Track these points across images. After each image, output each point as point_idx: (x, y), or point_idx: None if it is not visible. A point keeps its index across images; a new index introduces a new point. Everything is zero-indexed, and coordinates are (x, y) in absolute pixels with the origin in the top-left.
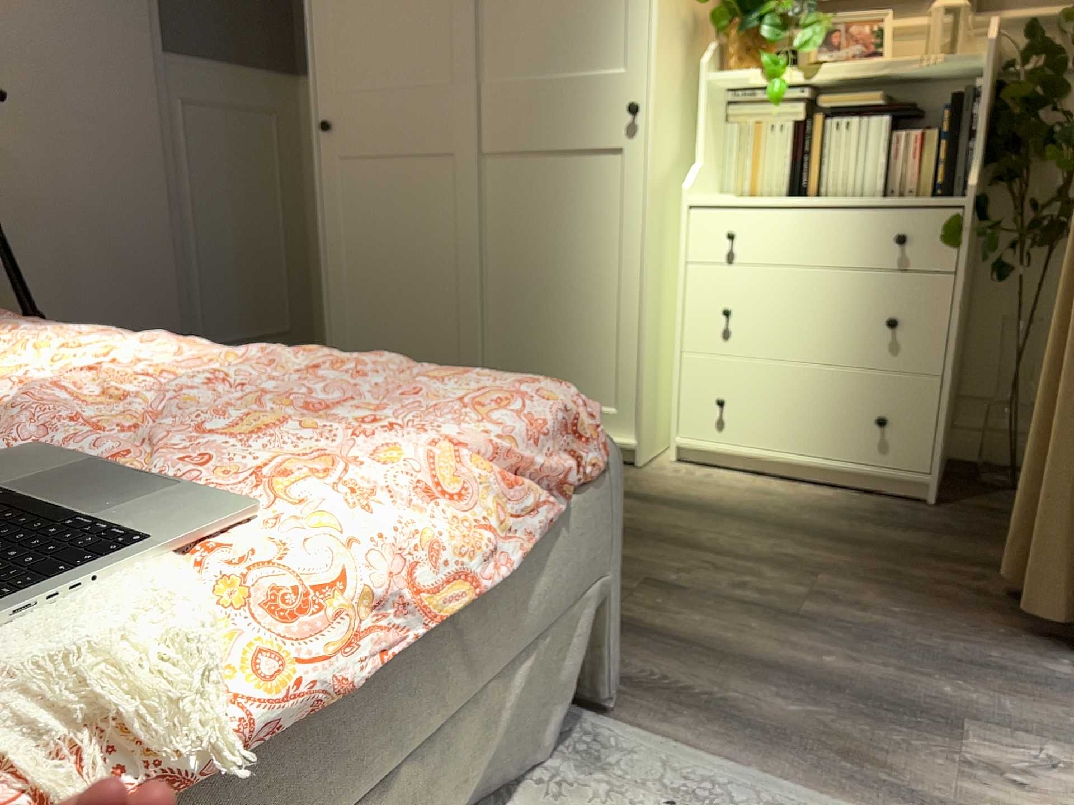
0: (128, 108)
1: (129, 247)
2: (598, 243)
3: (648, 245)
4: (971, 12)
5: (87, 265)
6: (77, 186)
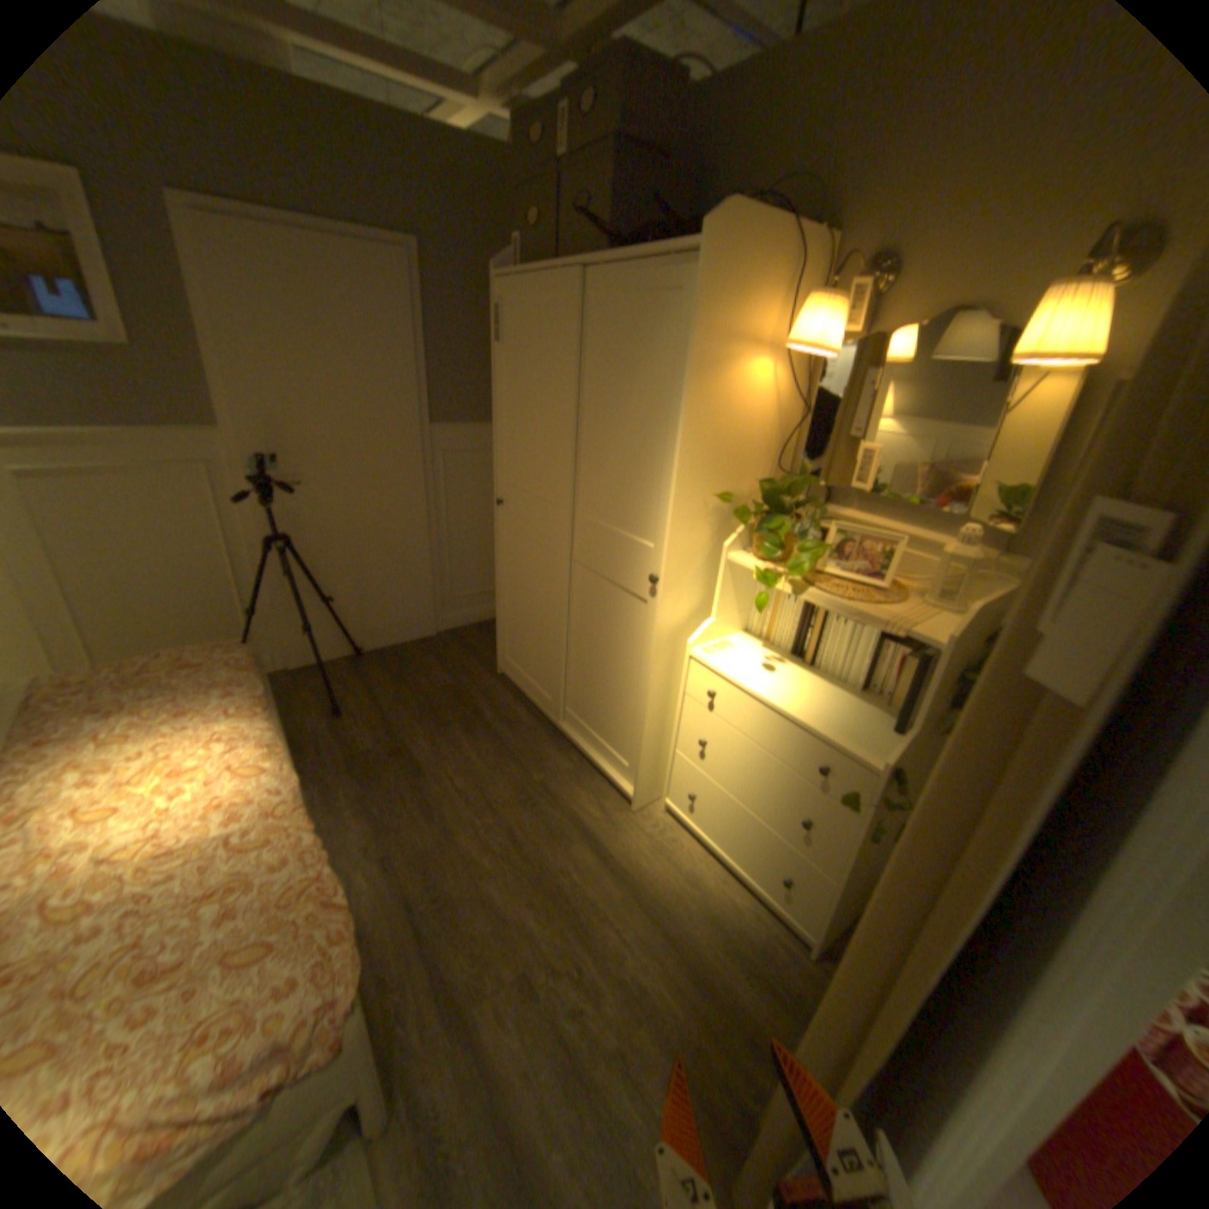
0: (400, 465)
1: (398, 548)
2: (629, 654)
3: (651, 677)
4: (981, 564)
5: (370, 561)
6: (364, 516)
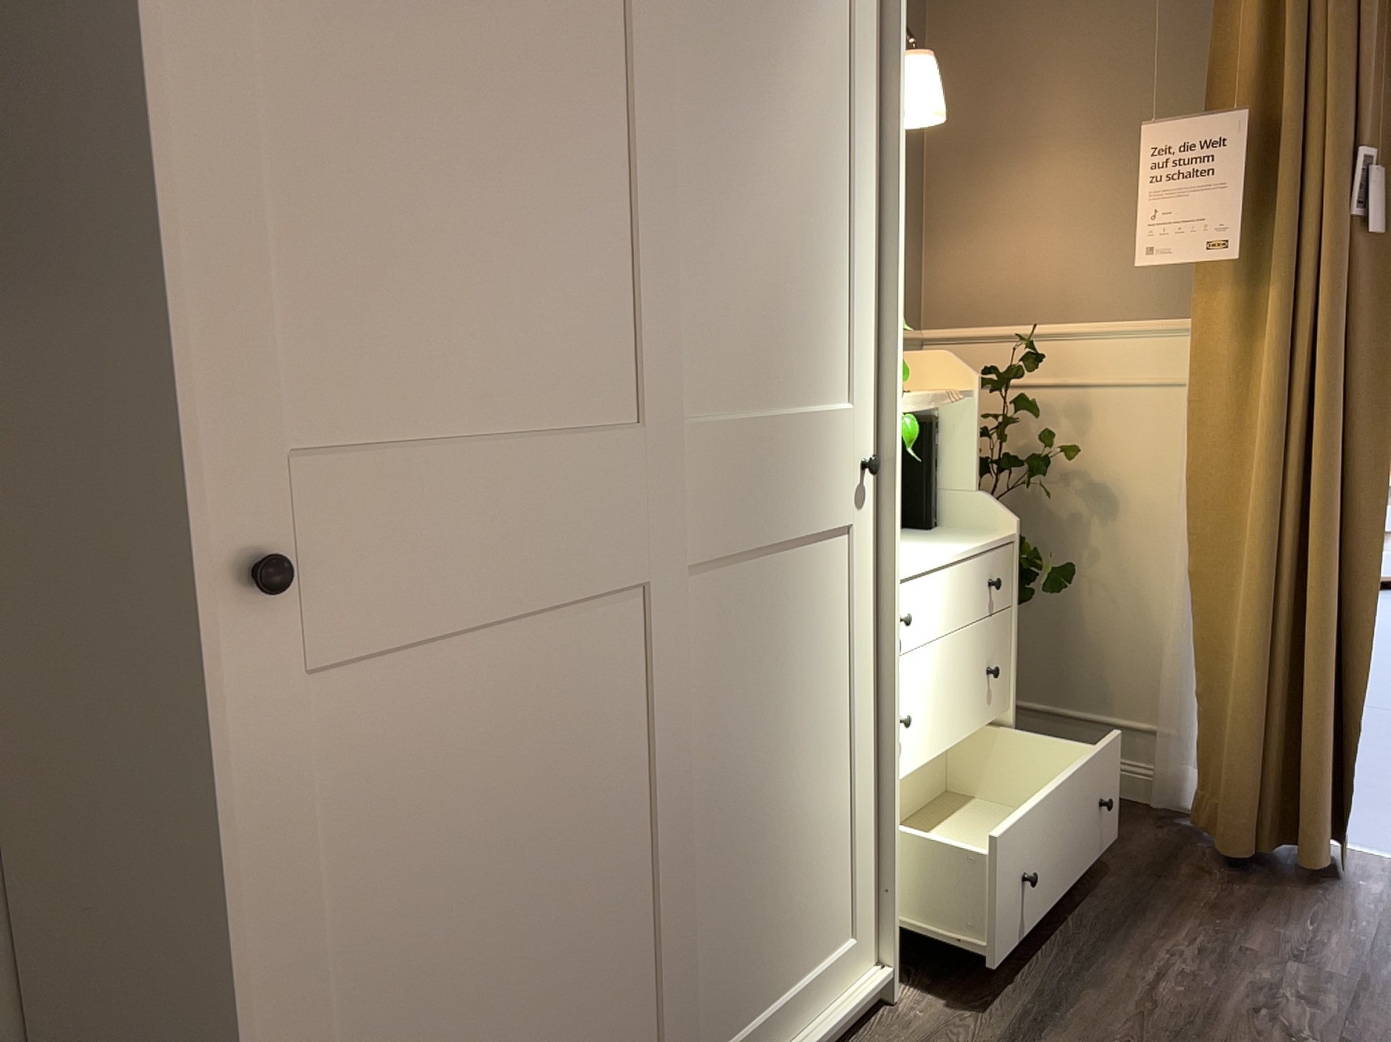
0: None
1: None
2: (822, 670)
3: (883, 653)
4: None
5: None
6: None
